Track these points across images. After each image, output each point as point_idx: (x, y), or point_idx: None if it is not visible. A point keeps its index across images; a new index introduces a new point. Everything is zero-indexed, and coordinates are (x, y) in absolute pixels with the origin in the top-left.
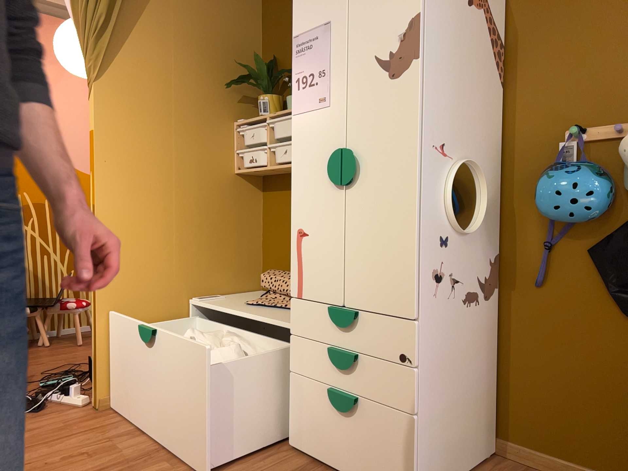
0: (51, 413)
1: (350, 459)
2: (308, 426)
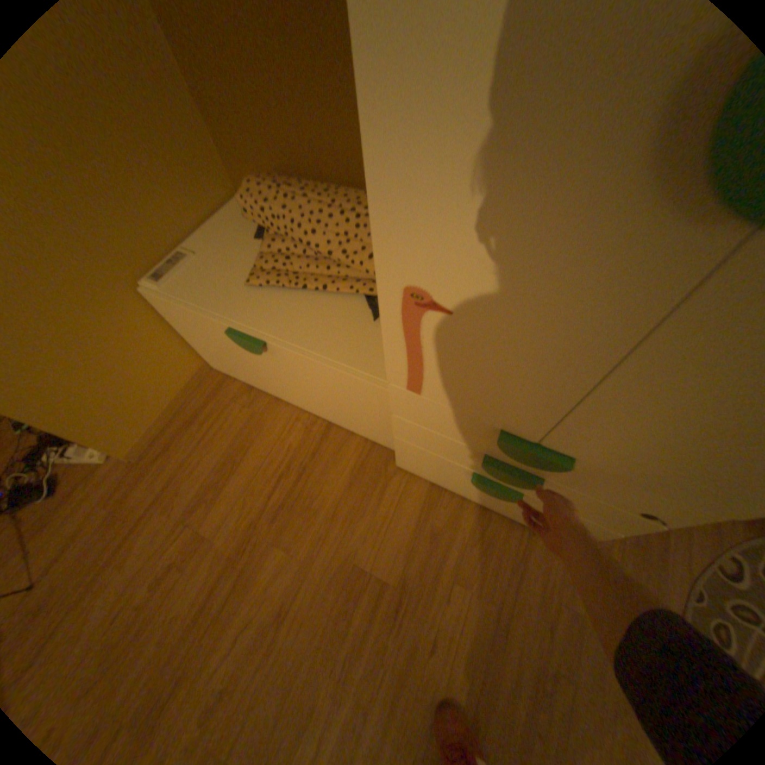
0: (75, 493)
1: (490, 503)
2: (427, 470)
